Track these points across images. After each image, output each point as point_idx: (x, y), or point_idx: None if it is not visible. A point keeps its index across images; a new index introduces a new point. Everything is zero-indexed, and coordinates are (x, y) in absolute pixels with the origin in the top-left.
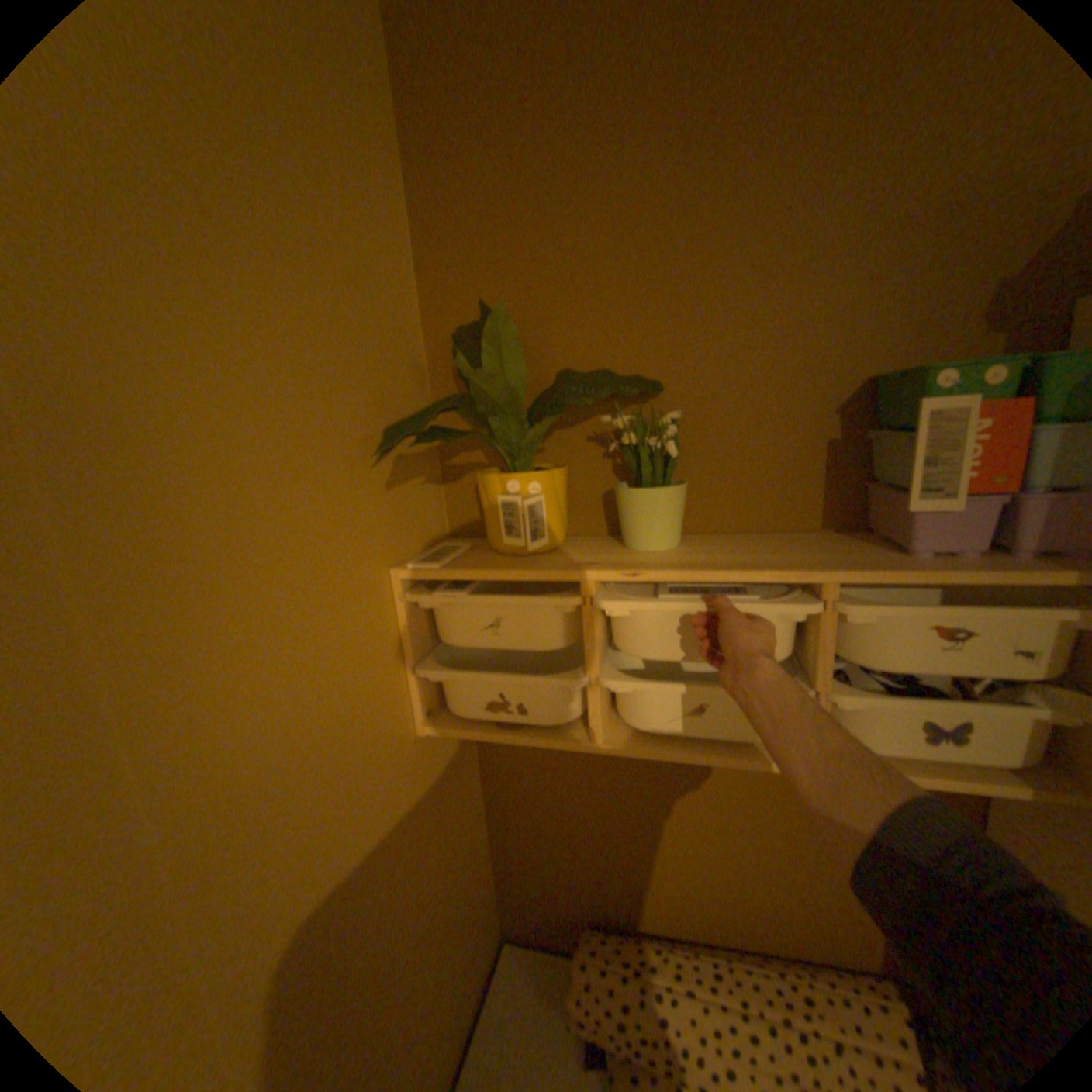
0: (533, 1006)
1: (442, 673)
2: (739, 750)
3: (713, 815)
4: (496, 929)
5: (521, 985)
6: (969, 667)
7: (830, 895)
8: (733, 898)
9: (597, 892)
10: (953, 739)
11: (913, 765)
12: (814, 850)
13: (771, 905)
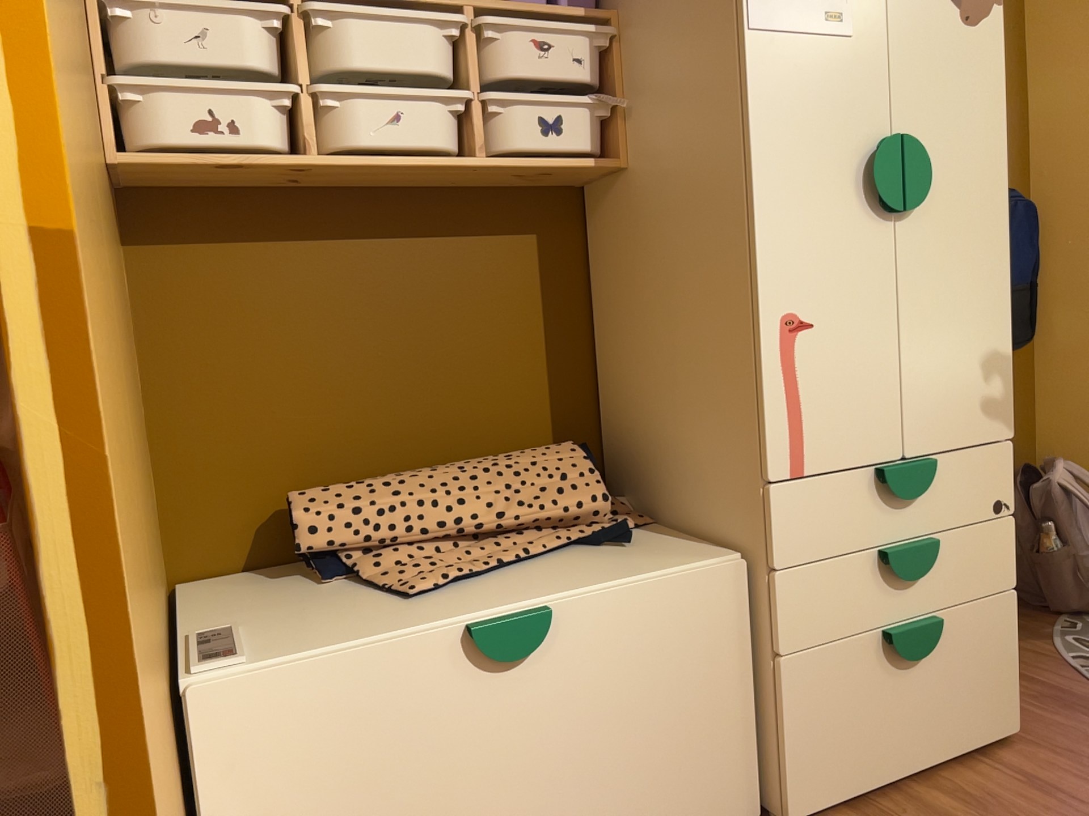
0: (244, 588)
1: (140, 92)
2: (429, 151)
3: (407, 324)
4: (167, 563)
5: (221, 588)
6: (550, 69)
7: (509, 385)
8: (434, 418)
9: (297, 461)
10: (553, 127)
11: (536, 151)
12: (491, 340)
13: (467, 413)
